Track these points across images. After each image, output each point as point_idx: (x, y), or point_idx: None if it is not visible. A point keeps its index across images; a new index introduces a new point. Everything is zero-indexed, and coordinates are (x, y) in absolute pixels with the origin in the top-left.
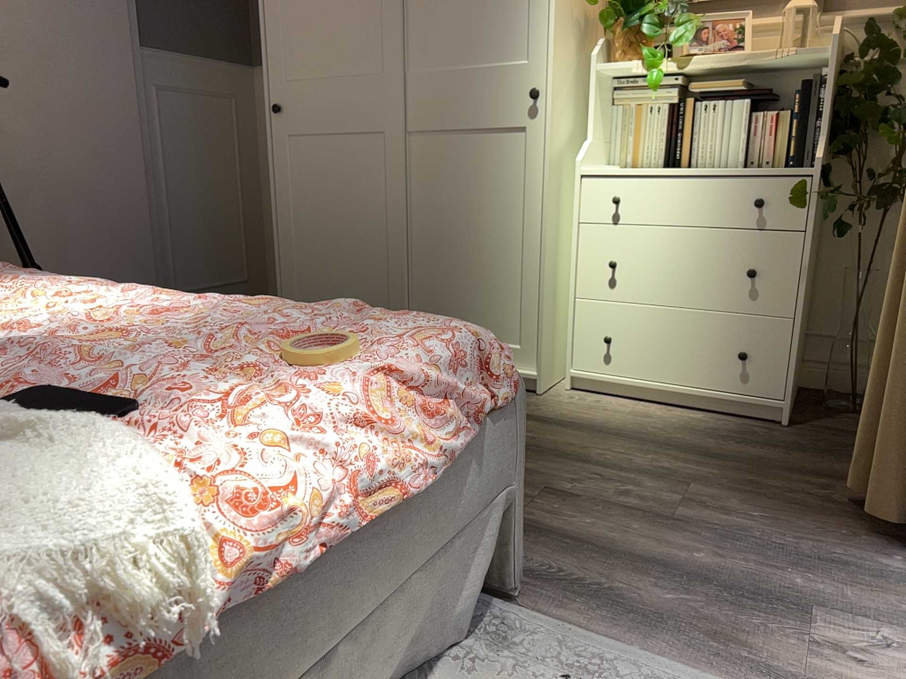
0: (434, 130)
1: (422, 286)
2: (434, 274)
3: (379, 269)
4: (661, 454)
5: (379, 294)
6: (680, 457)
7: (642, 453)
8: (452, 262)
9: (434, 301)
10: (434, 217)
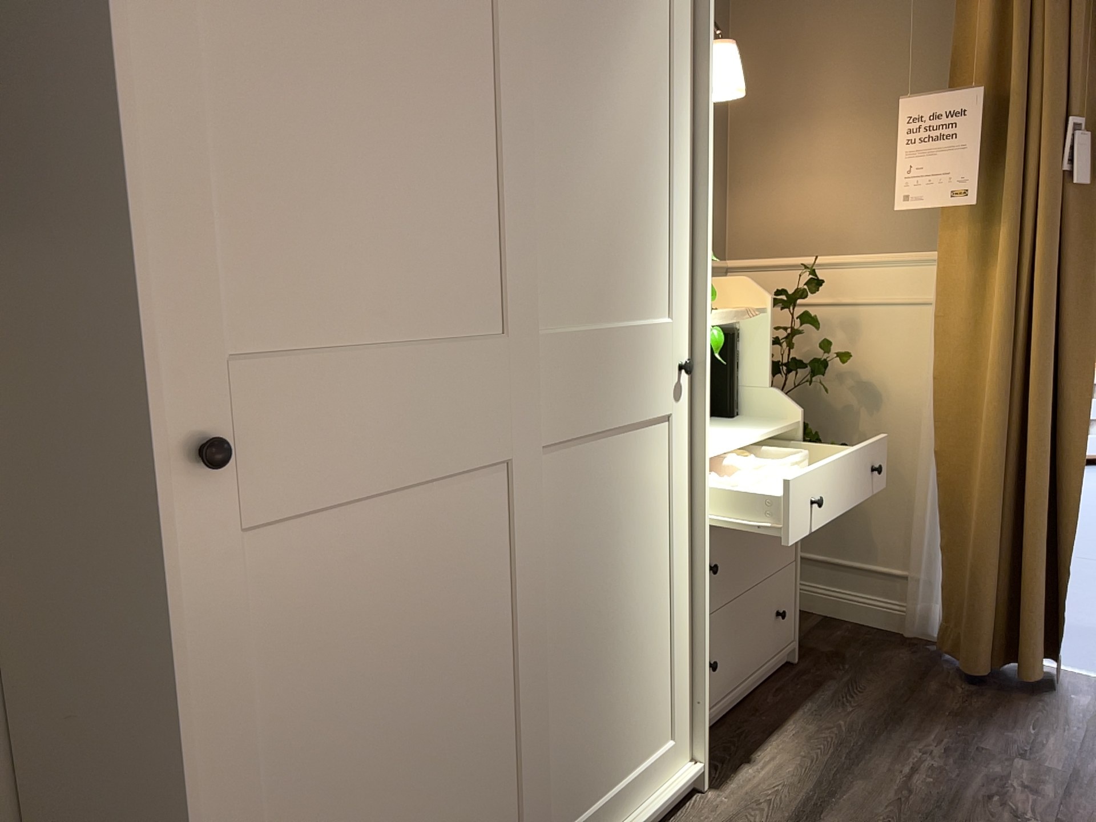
0: (571, 437)
1: (555, 744)
2: (572, 706)
3: (499, 765)
4: (899, 745)
5: (500, 821)
6: (899, 735)
7: (898, 755)
8: (595, 666)
9: (573, 757)
10: (571, 601)
